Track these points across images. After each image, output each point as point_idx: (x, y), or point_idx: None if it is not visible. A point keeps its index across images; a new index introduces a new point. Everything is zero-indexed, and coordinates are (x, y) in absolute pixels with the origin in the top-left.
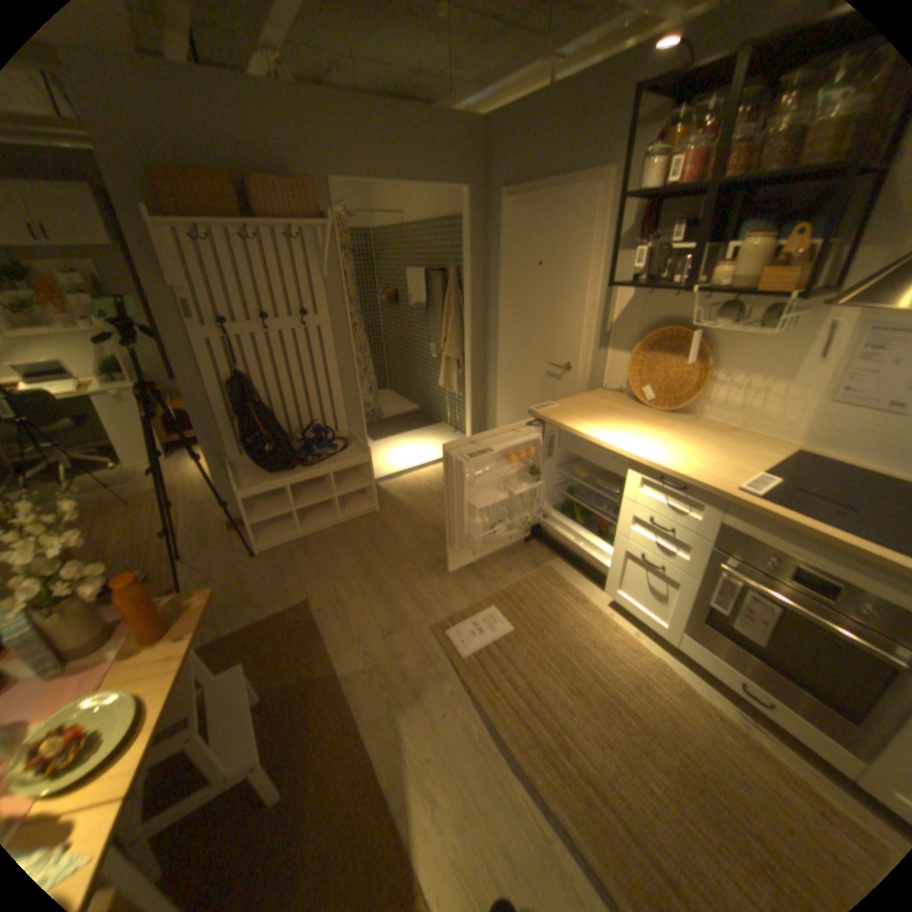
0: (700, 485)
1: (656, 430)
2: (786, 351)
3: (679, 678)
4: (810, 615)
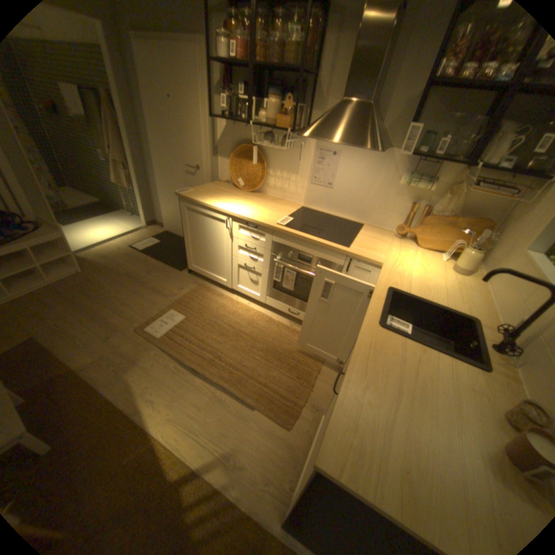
0: (262, 224)
1: (245, 201)
2: (294, 160)
3: (266, 316)
4: (303, 272)
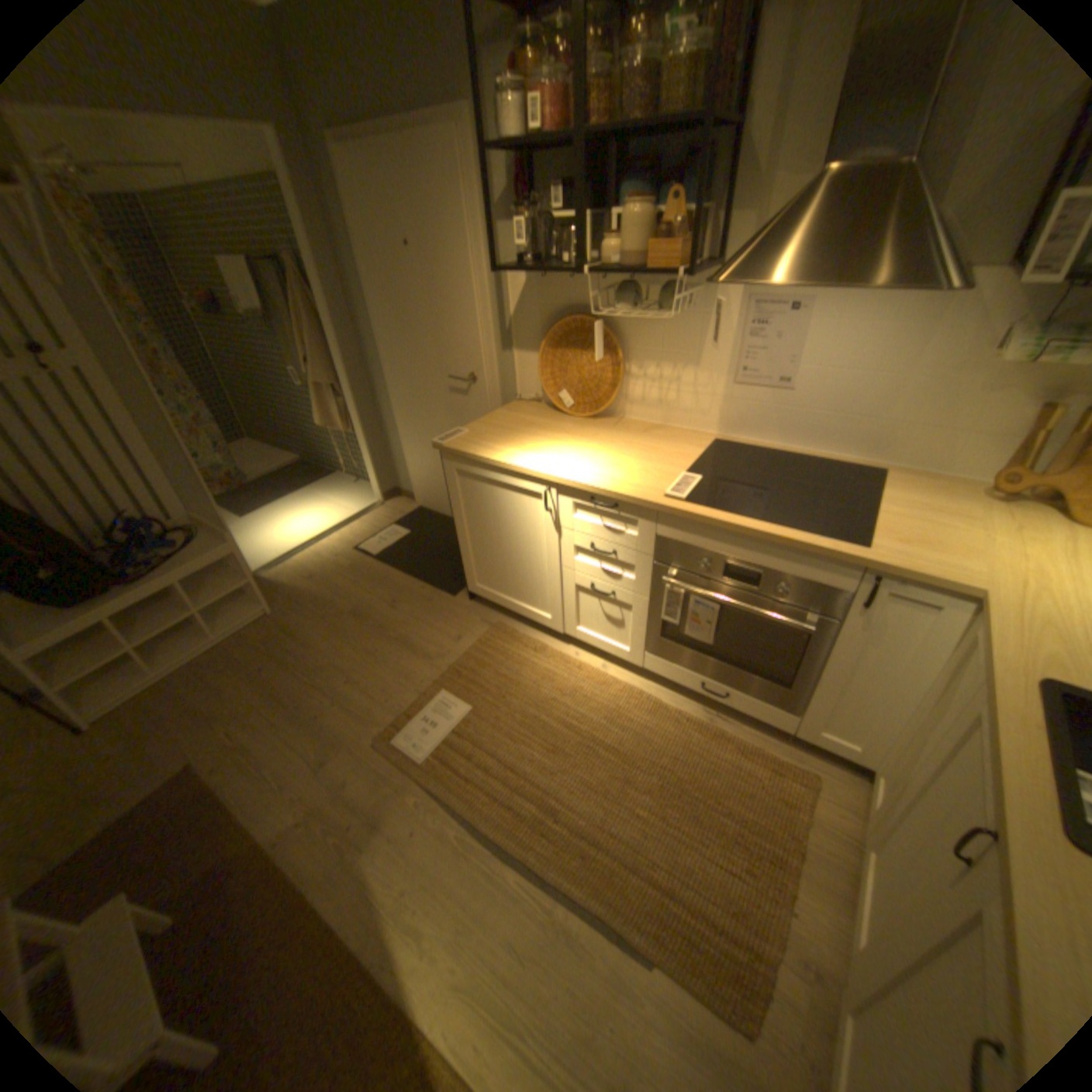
0: (628, 500)
1: (580, 443)
2: (688, 335)
3: (648, 697)
4: (741, 606)
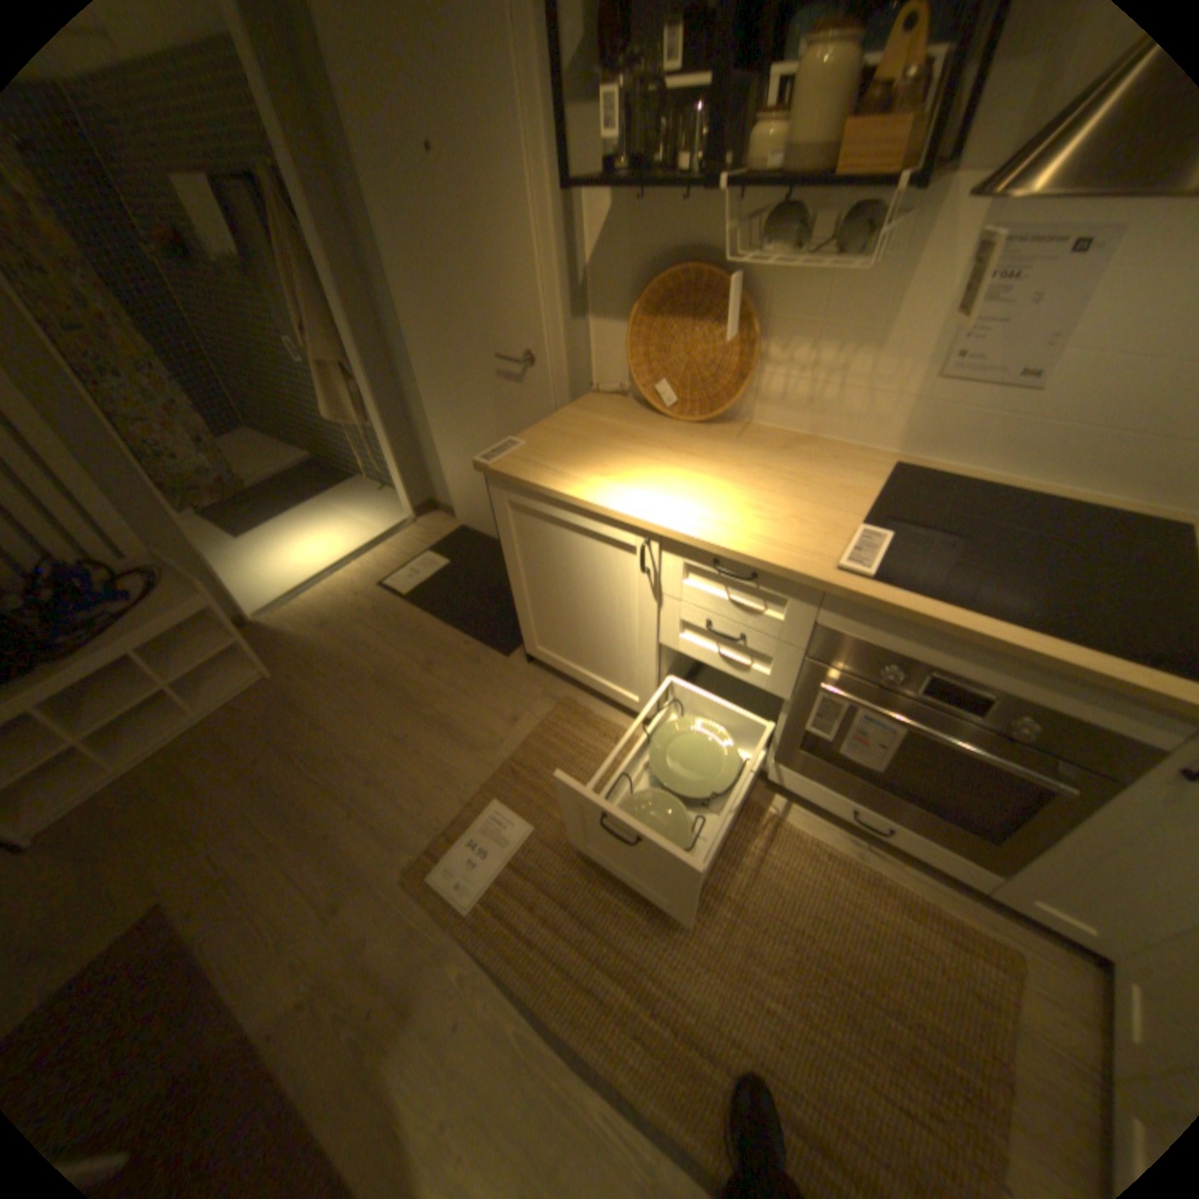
0: (779, 570)
1: (691, 465)
2: (873, 294)
3: (773, 818)
4: (951, 741)
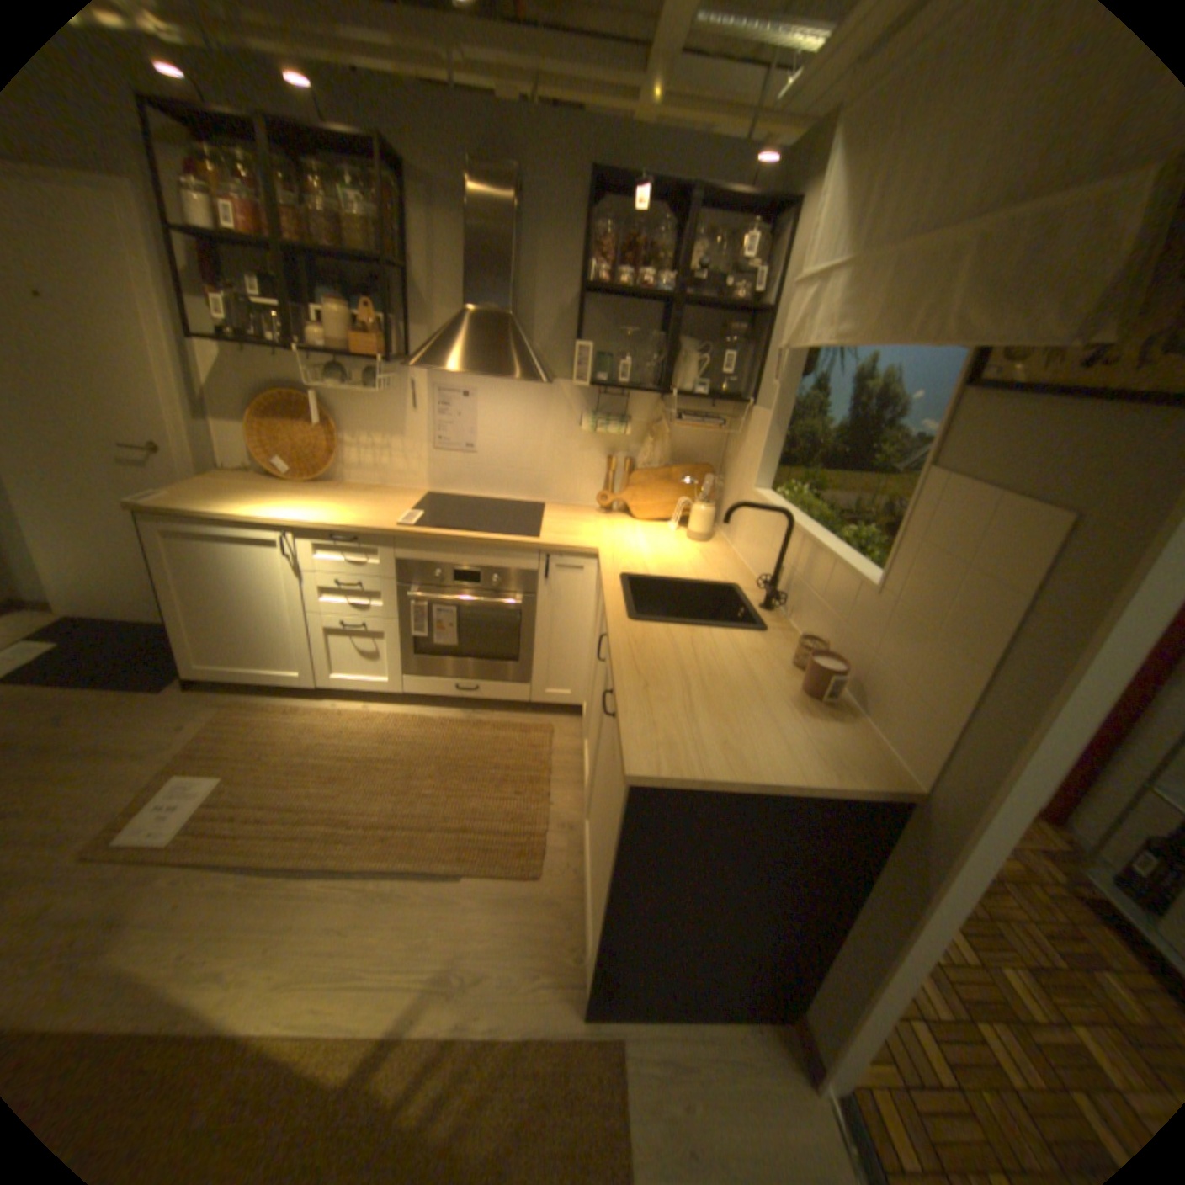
0: (367, 531)
1: (307, 498)
2: (391, 412)
3: (412, 717)
4: (471, 600)
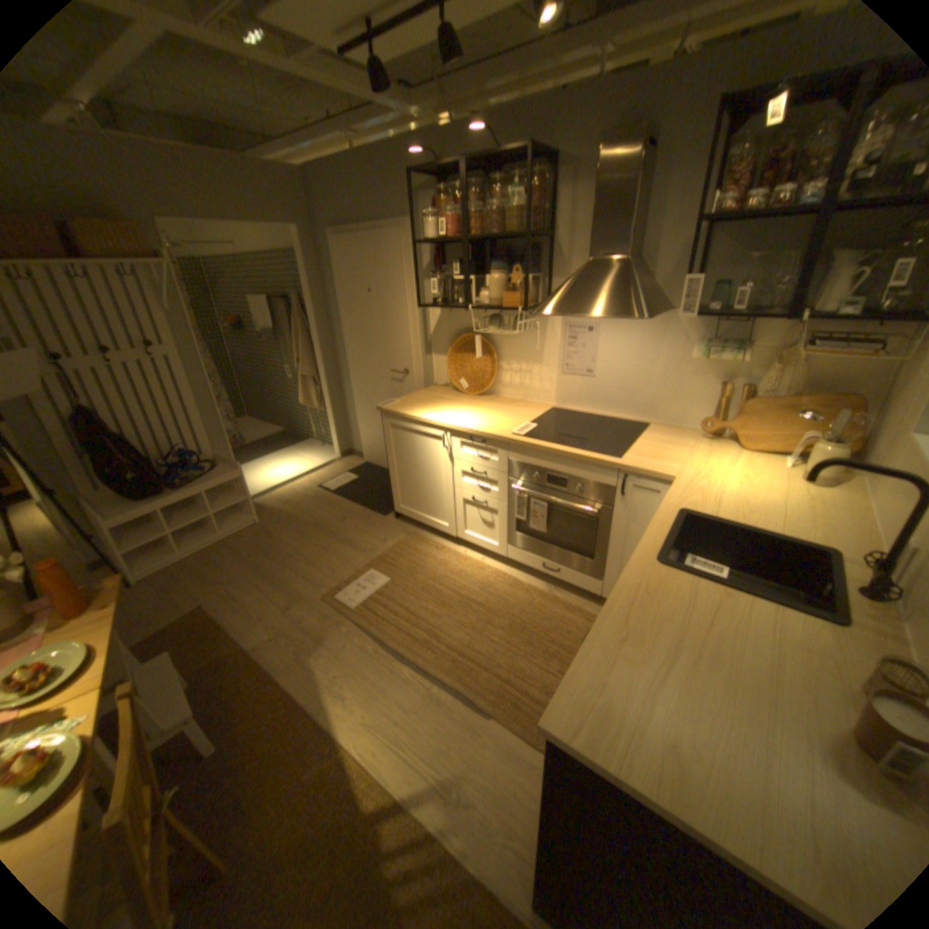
0: (490, 437)
1: (468, 409)
2: (533, 345)
3: (509, 577)
4: (556, 501)
